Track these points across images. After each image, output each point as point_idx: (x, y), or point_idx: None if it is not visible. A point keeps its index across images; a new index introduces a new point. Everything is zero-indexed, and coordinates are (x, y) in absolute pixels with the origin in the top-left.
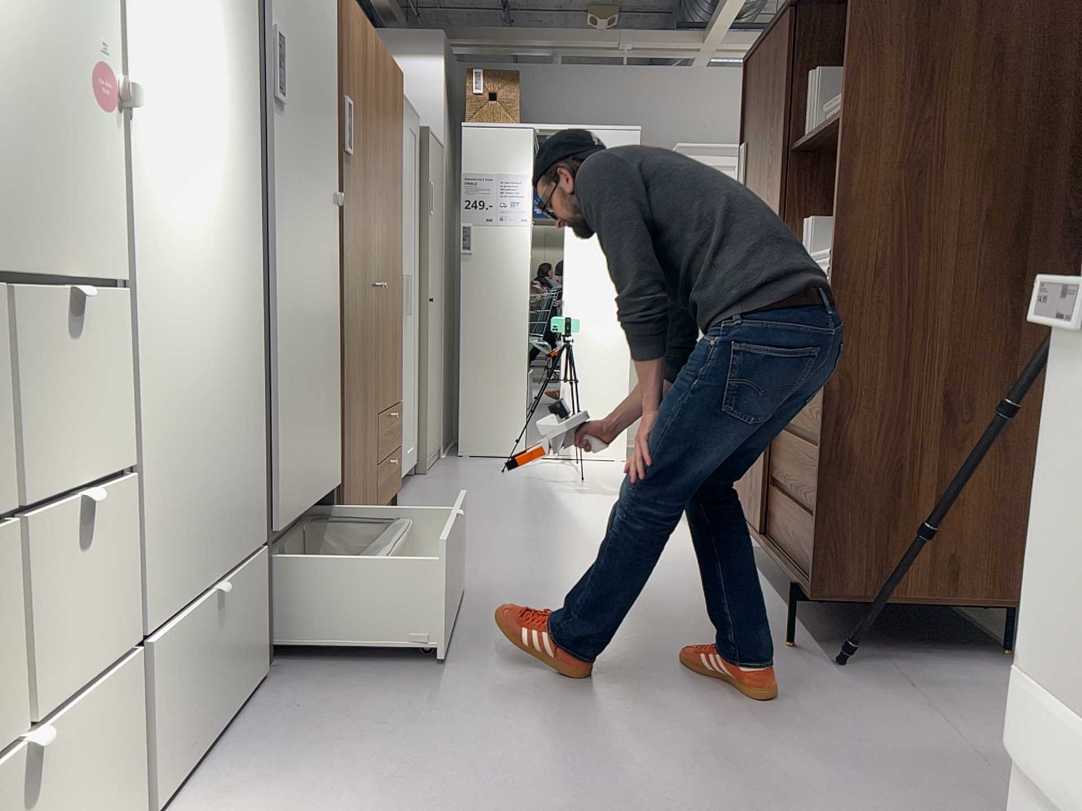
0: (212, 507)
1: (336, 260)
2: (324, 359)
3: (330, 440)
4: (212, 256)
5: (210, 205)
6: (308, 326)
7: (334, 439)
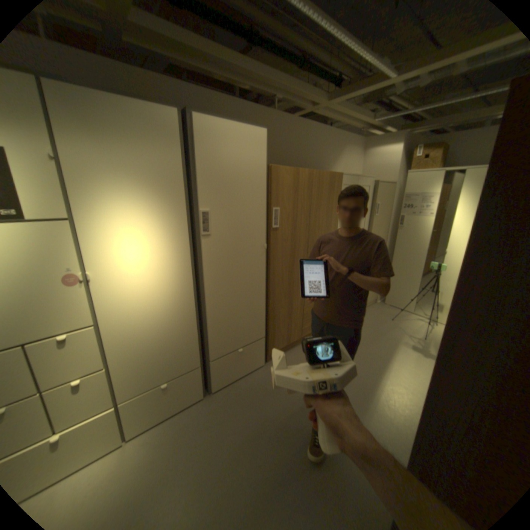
0: (161, 365)
1: (265, 267)
2: (251, 303)
3: (256, 326)
4: (156, 299)
5: (154, 285)
6: (237, 297)
7: (259, 324)
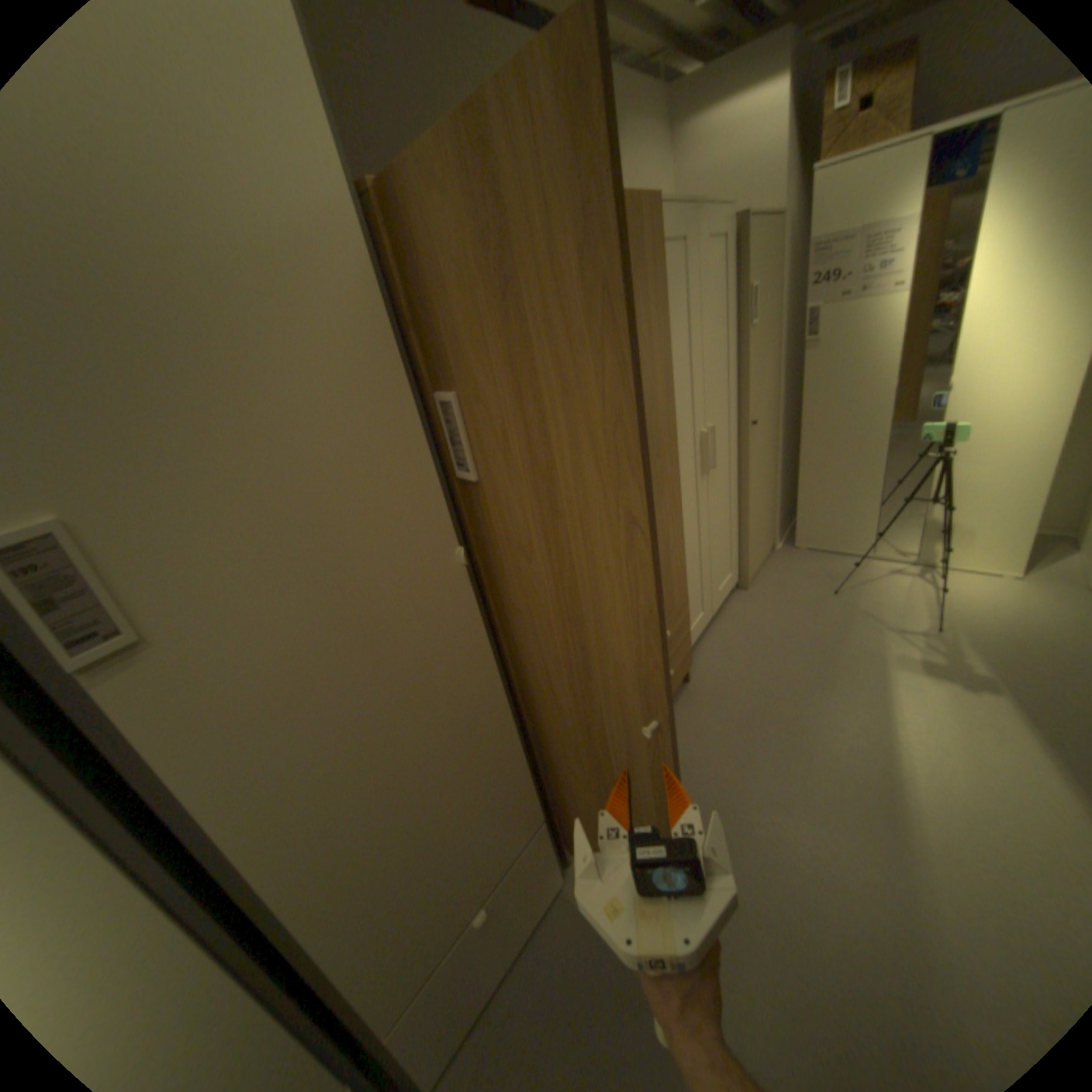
0: None
1: (481, 626)
2: (469, 766)
3: (507, 816)
4: None
5: None
6: (405, 786)
7: (517, 803)
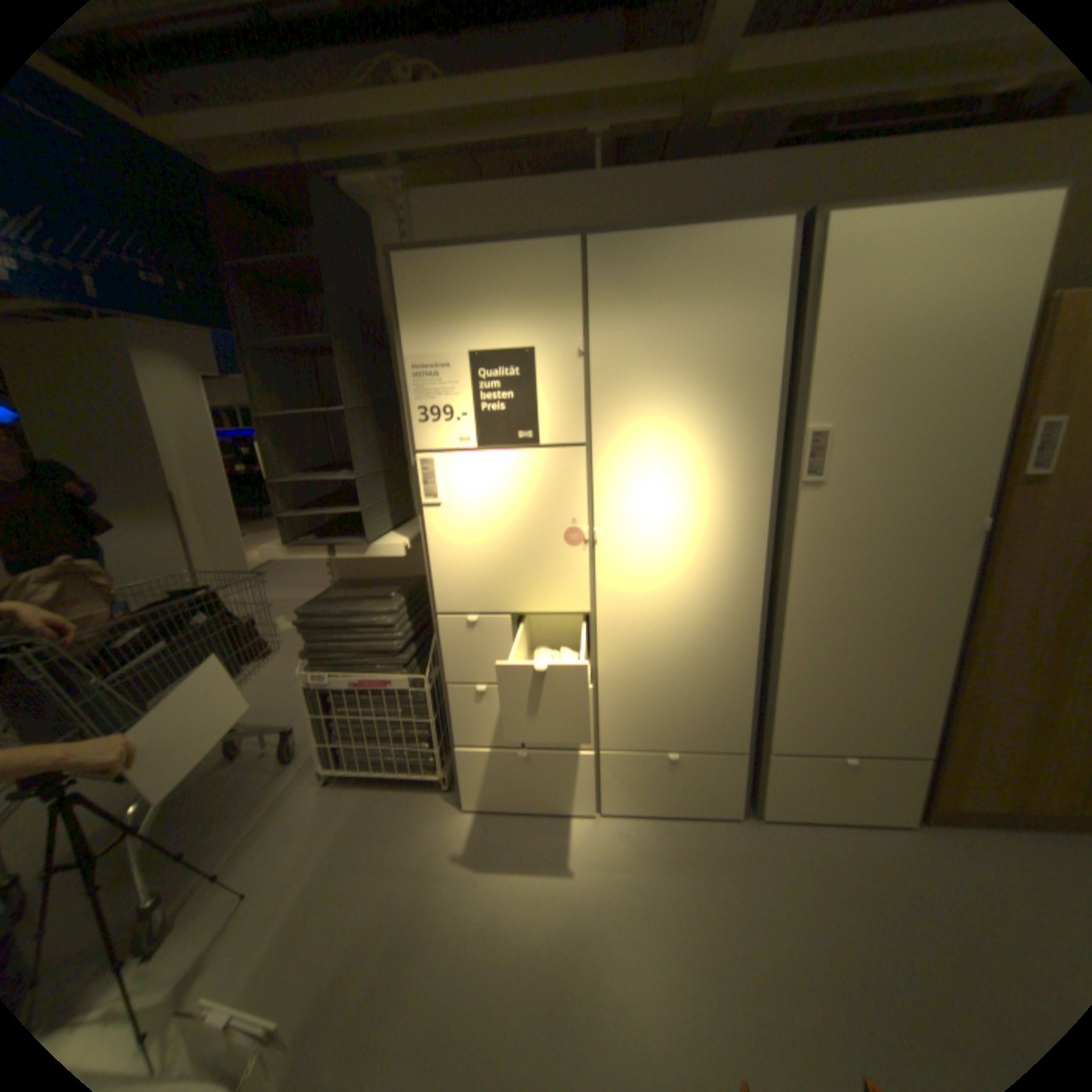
0: (676, 717)
1: (973, 579)
2: (909, 661)
3: (911, 722)
4: (687, 596)
5: (688, 569)
6: (868, 635)
7: (924, 722)
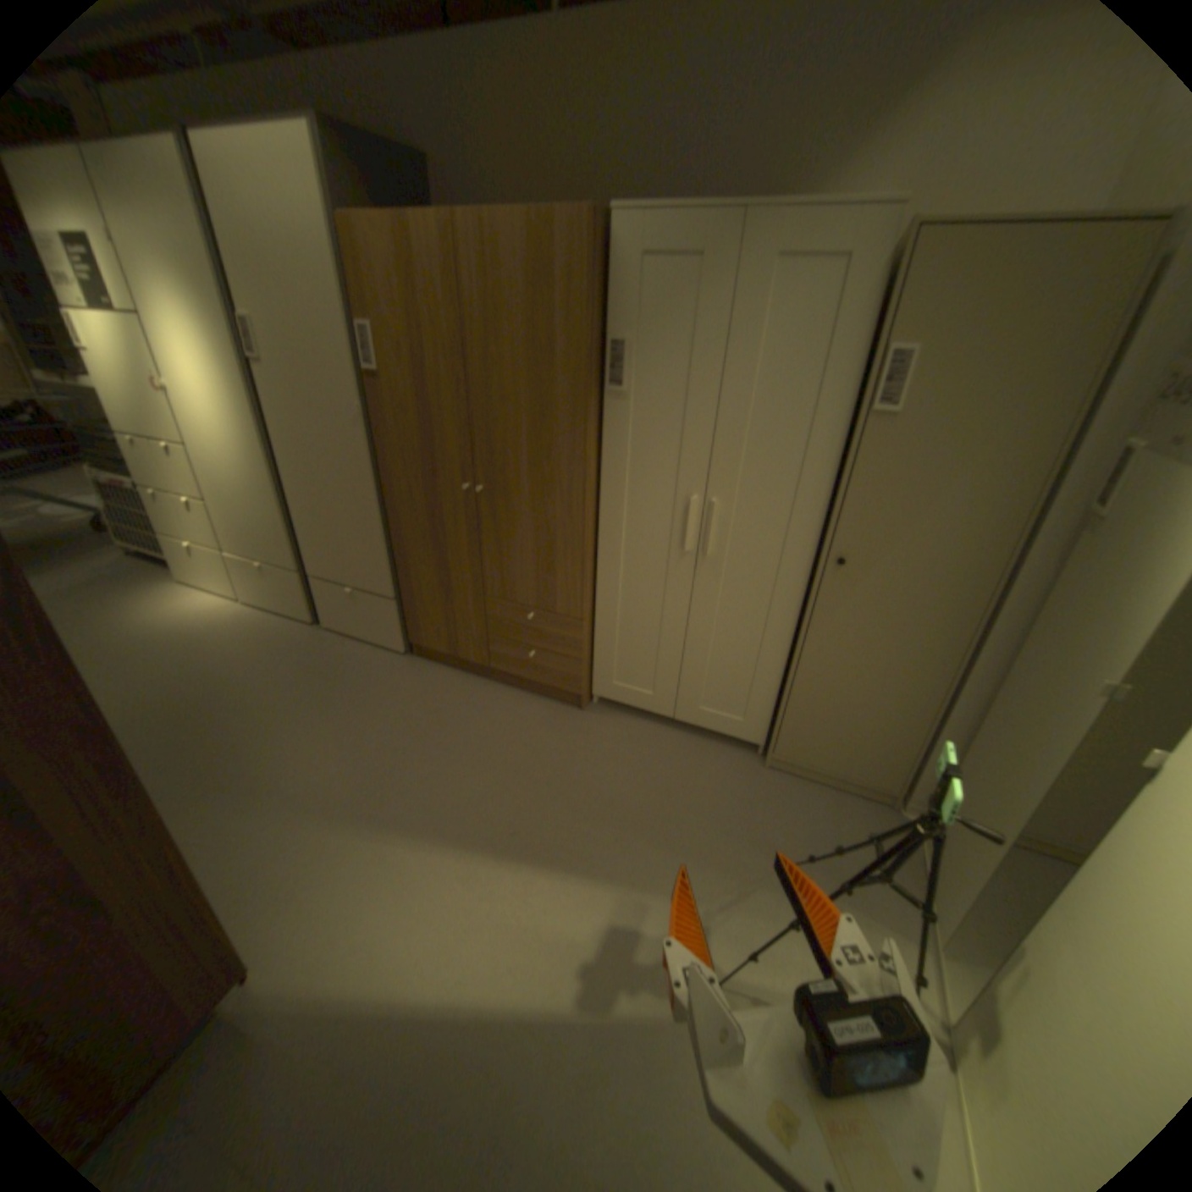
0: (251, 537)
1: (366, 456)
2: (353, 517)
3: (371, 567)
4: (225, 443)
5: (218, 422)
6: (325, 491)
7: (377, 569)
